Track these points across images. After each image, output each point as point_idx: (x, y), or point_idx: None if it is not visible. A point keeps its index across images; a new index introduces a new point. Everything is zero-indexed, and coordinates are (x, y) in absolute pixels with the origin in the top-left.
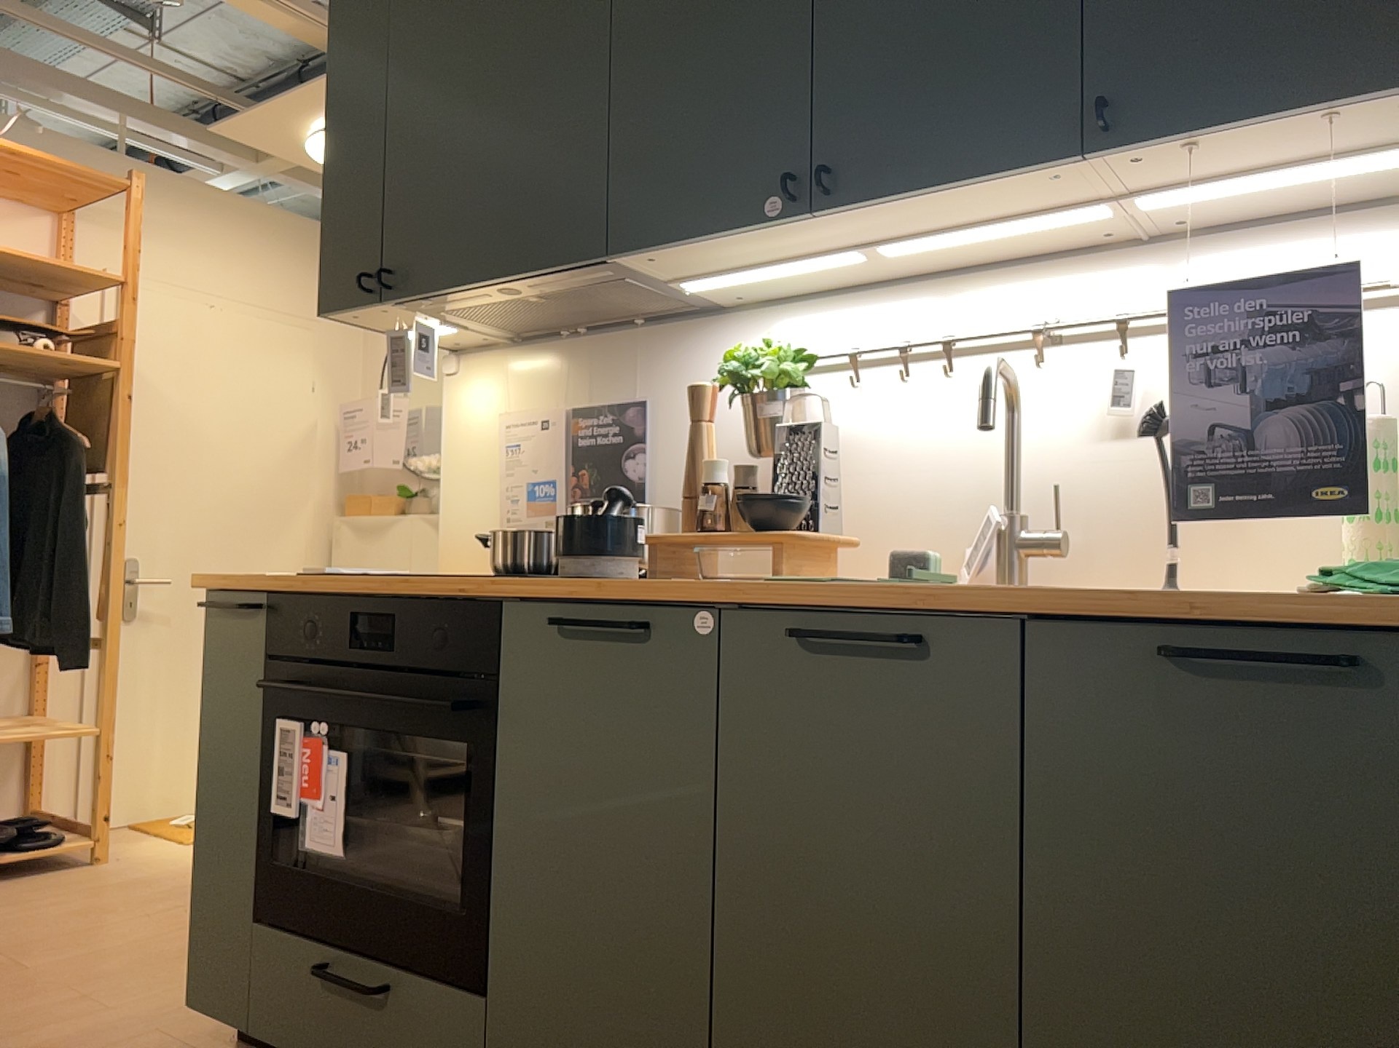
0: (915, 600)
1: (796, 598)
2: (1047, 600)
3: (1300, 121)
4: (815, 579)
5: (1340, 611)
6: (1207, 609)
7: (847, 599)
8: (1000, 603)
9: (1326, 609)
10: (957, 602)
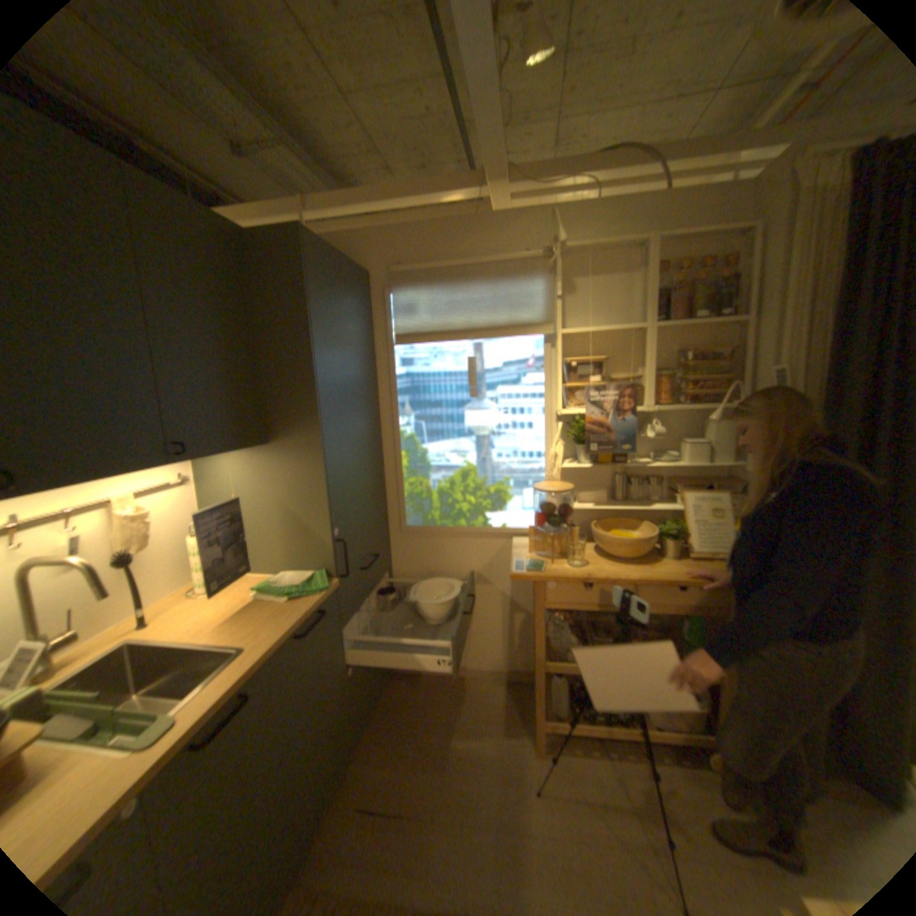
0: (239, 683)
1: (194, 730)
2: (276, 647)
3: (224, 452)
4: (172, 720)
5: (313, 603)
6: (302, 620)
7: (205, 710)
8: (264, 659)
9: (319, 604)
10: (253, 670)
